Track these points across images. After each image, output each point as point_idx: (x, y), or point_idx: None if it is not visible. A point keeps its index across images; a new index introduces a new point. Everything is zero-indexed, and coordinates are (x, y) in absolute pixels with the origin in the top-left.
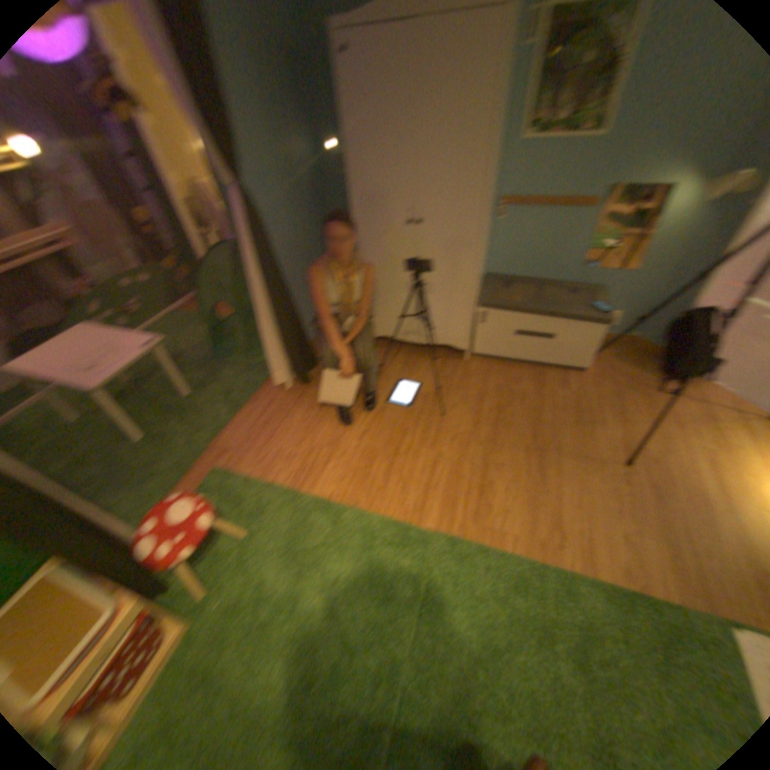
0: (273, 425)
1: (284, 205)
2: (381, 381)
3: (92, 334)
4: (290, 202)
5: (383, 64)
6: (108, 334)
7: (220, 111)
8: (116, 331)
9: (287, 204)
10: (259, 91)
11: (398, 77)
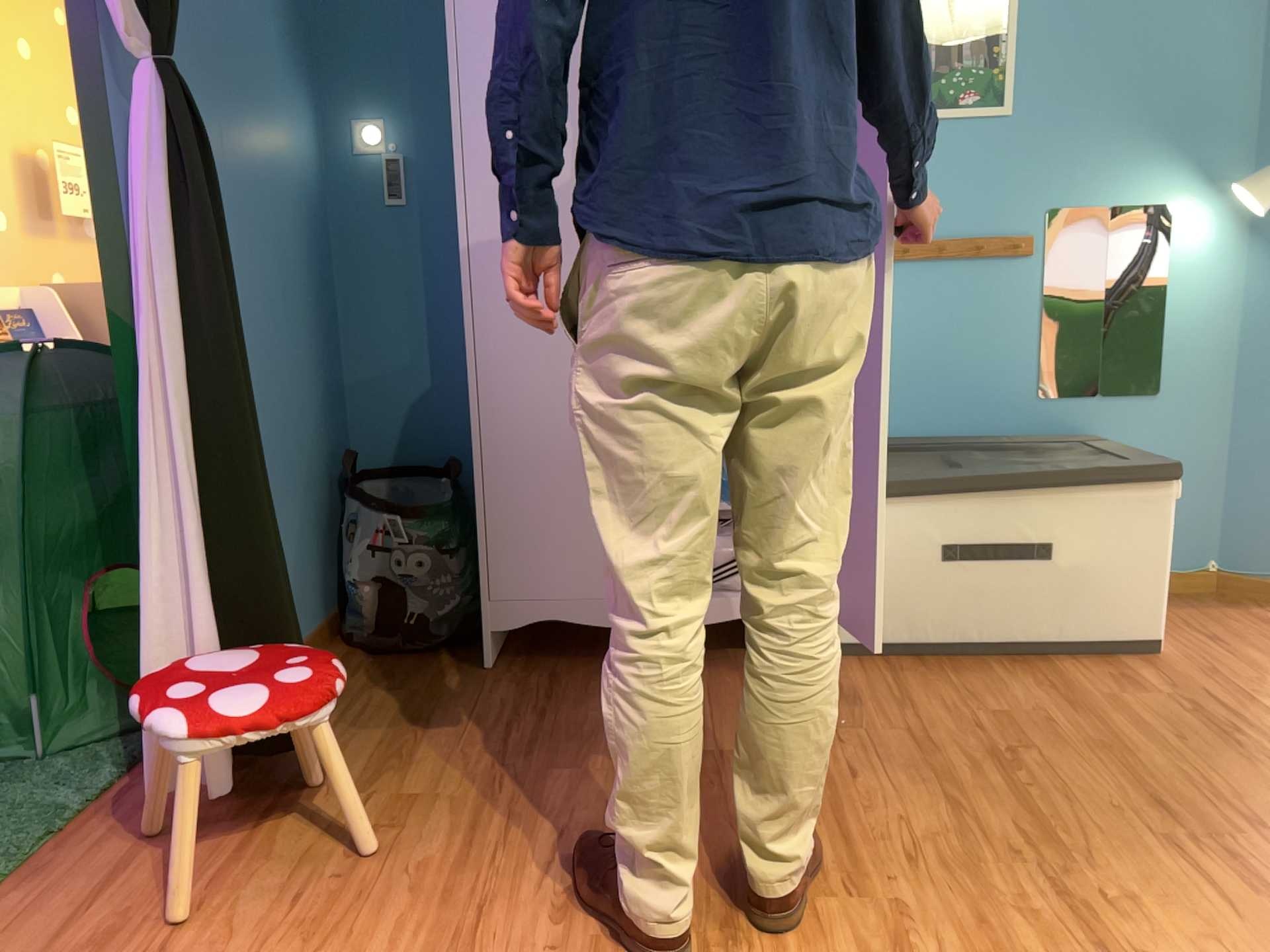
0: (128, 938)
1: (243, 216)
2: (565, 745)
3: None
4: (257, 218)
5: None
6: None
7: None
8: None
9: (249, 217)
10: None
11: None
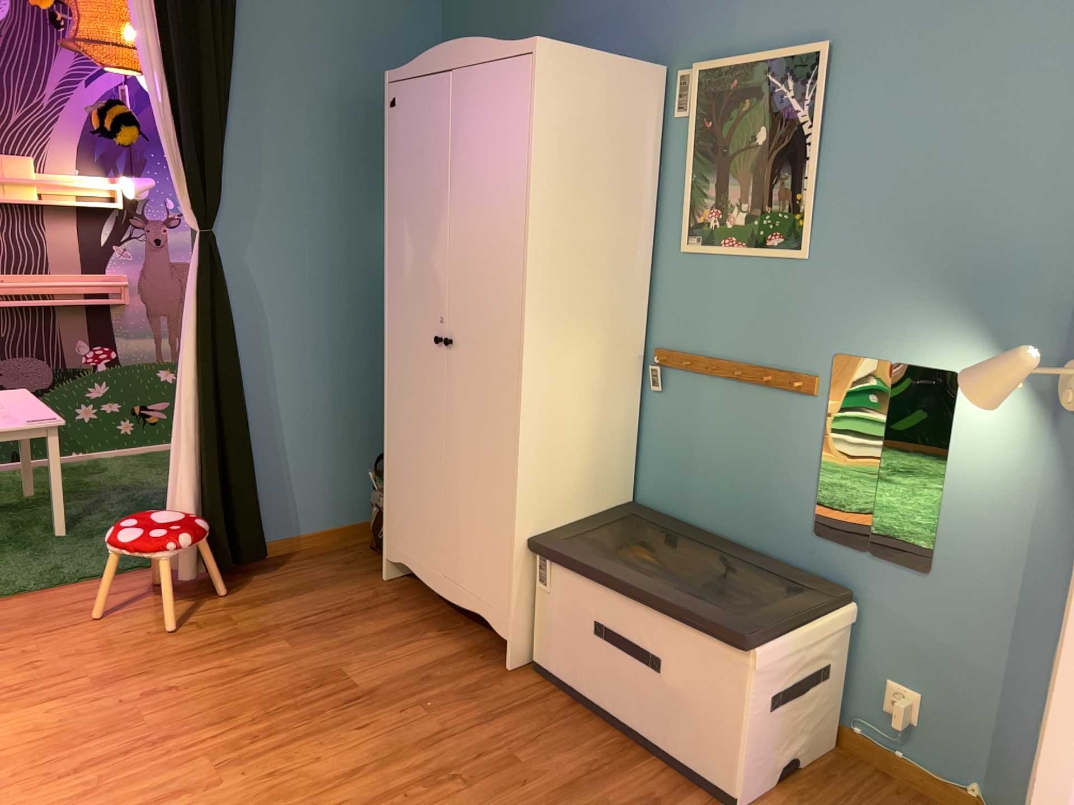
0: (81, 617)
1: (317, 290)
2: (315, 635)
3: (15, 398)
4: (334, 290)
5: (423, 118)
6: (27, 402)
7: (201, 145)
8: (38, 403)
9: (325, 290)
10: (323, 146)
11: (435, 134)
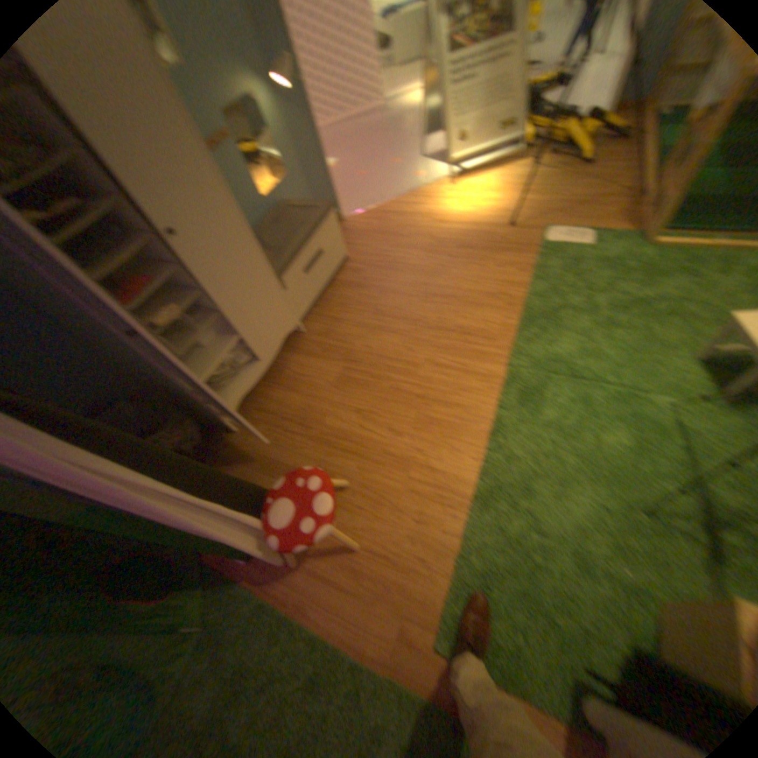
0: (355, 561)
1: None
2: (307, 414)
3: None
4: None
5: None
6: None
7: None
8: None
9: None
10: None
11: None
